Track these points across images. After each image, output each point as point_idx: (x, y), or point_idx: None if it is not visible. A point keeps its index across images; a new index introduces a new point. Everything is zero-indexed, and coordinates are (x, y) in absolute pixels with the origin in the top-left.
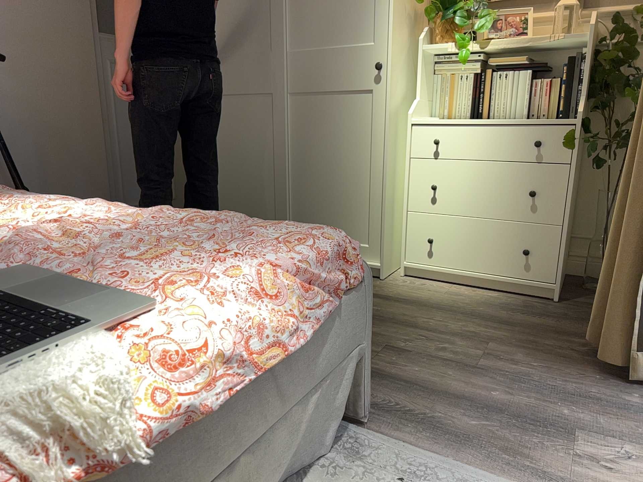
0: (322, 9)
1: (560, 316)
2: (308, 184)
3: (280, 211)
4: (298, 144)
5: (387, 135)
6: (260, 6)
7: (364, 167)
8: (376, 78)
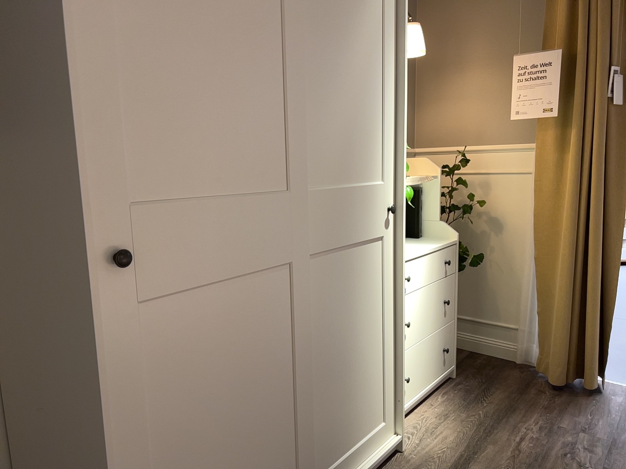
0: (338, 134)
1: (479, 381)
2: (327, 383)
3: (308, 449)
4: (317, 329)
5: (400, 284)
6: (272, 113)
7: (377, 328)
8: (385, 222)
